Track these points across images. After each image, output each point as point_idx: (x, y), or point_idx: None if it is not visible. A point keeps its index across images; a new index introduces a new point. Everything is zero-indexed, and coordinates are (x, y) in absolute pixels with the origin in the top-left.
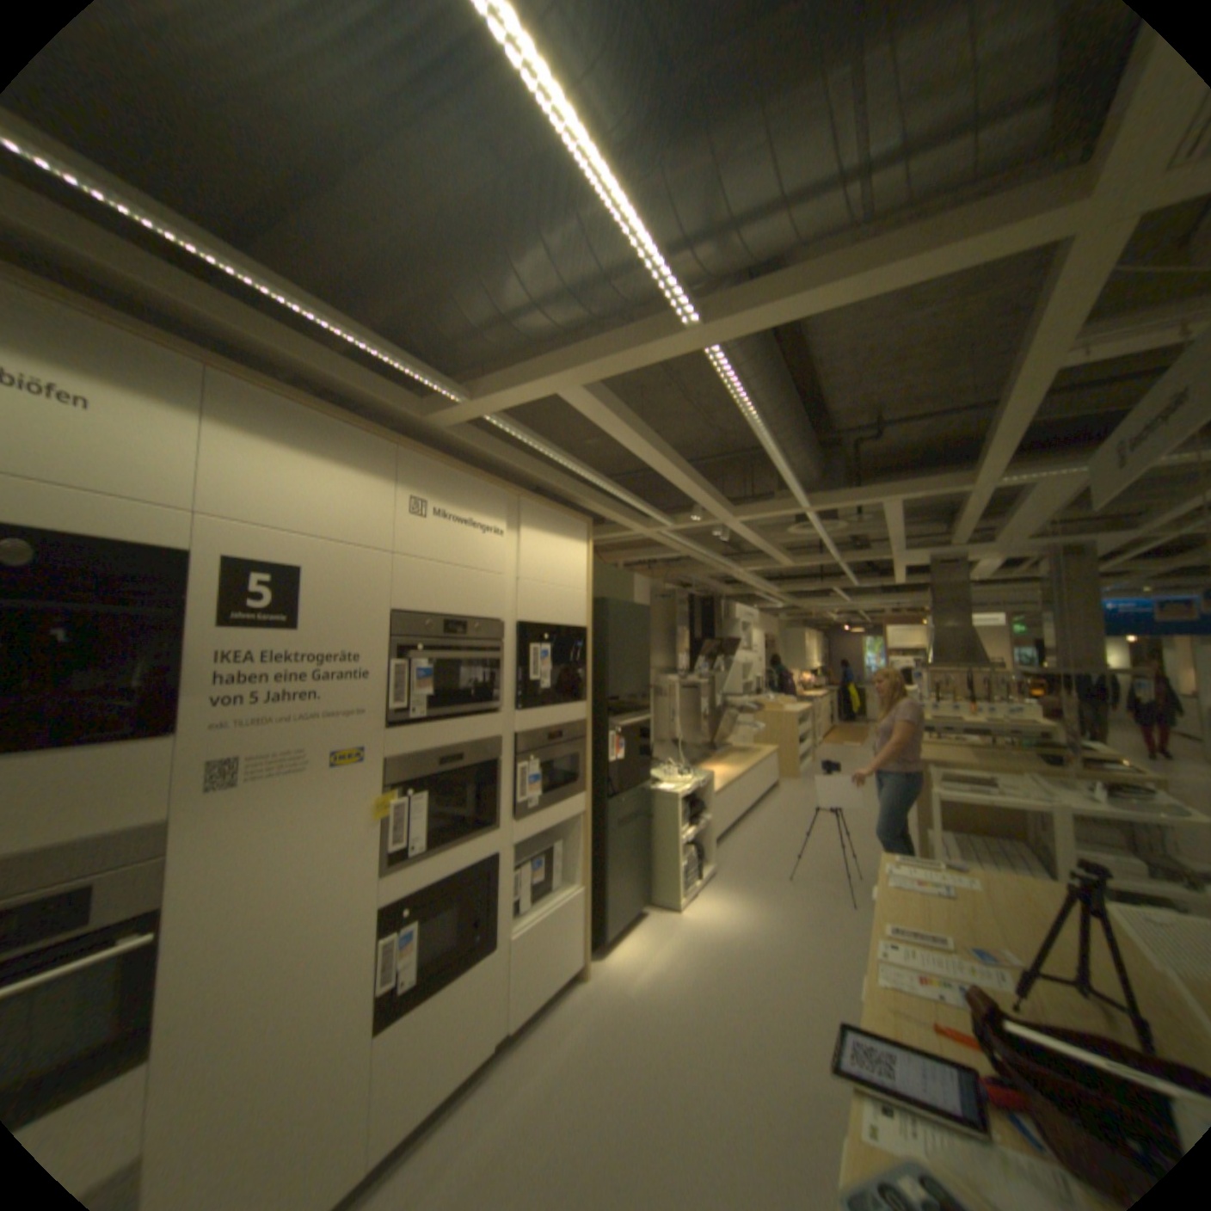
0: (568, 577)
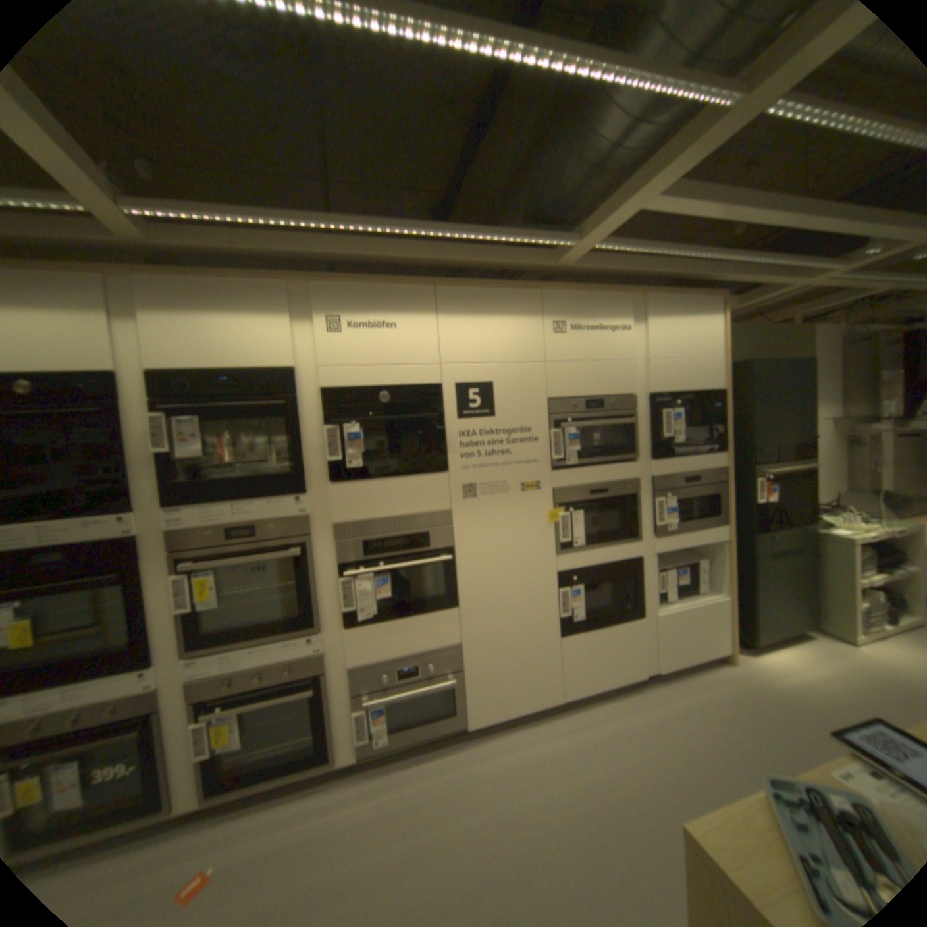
0: (701, 348)
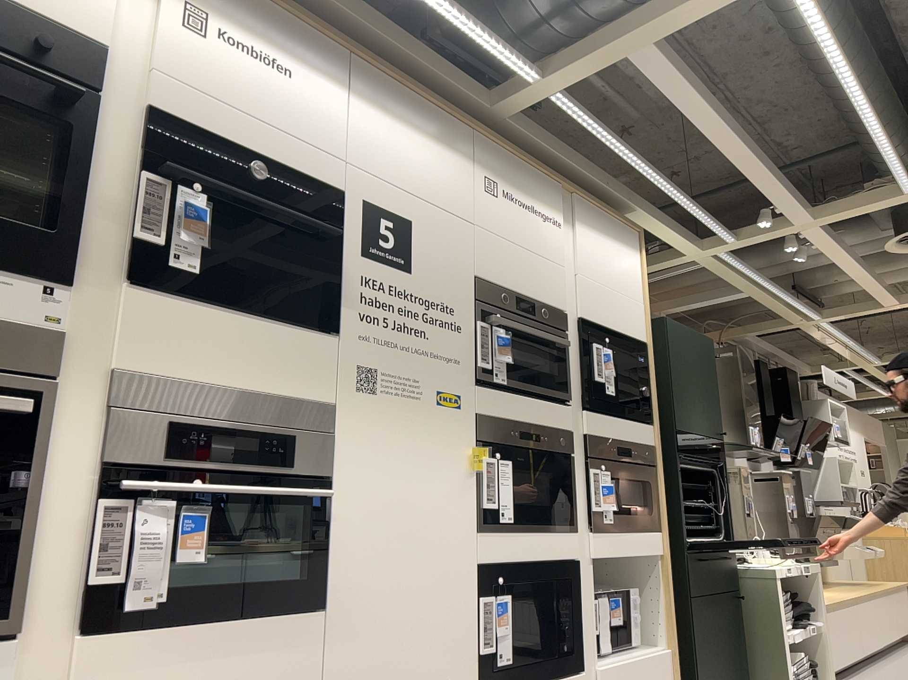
0: (623, 282)
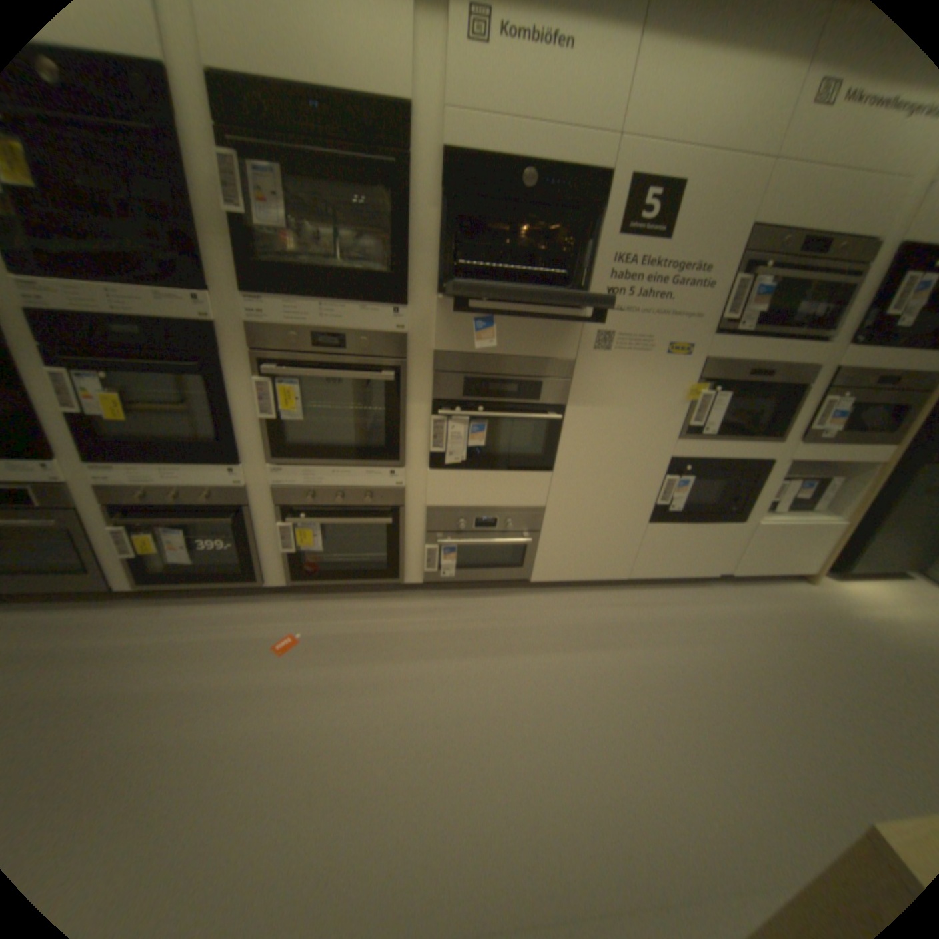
0: None
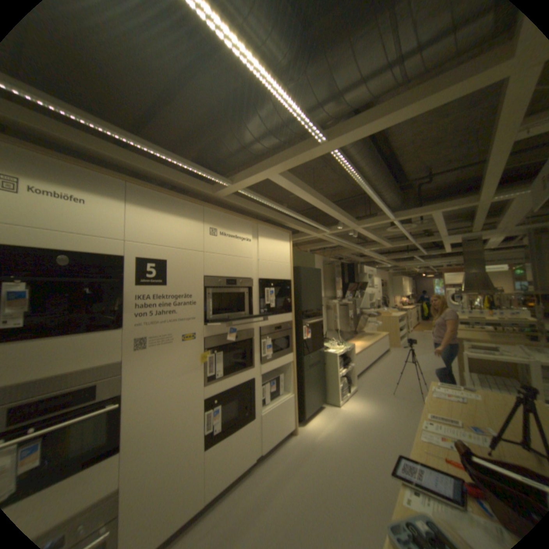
0: (281, 258)
